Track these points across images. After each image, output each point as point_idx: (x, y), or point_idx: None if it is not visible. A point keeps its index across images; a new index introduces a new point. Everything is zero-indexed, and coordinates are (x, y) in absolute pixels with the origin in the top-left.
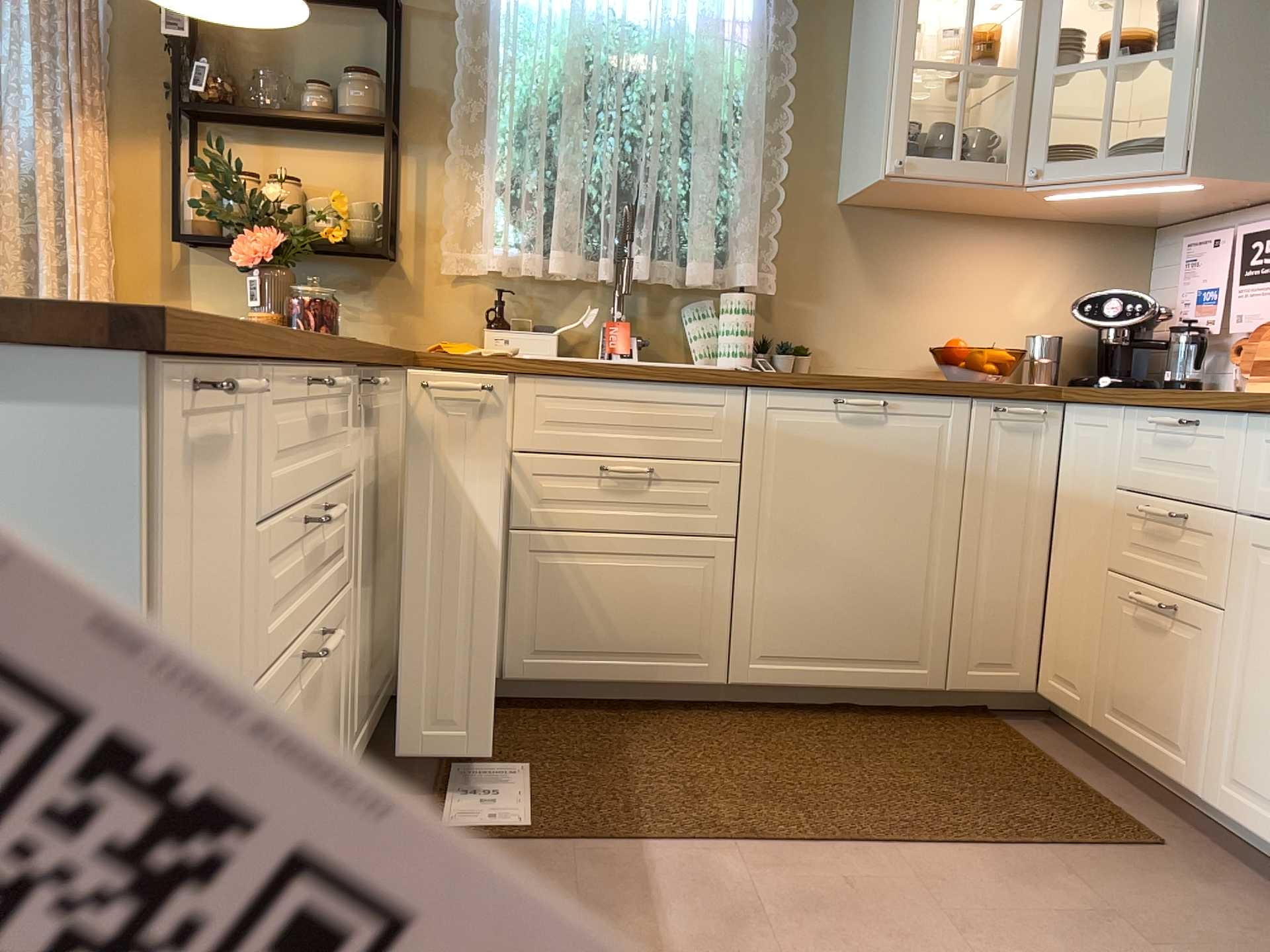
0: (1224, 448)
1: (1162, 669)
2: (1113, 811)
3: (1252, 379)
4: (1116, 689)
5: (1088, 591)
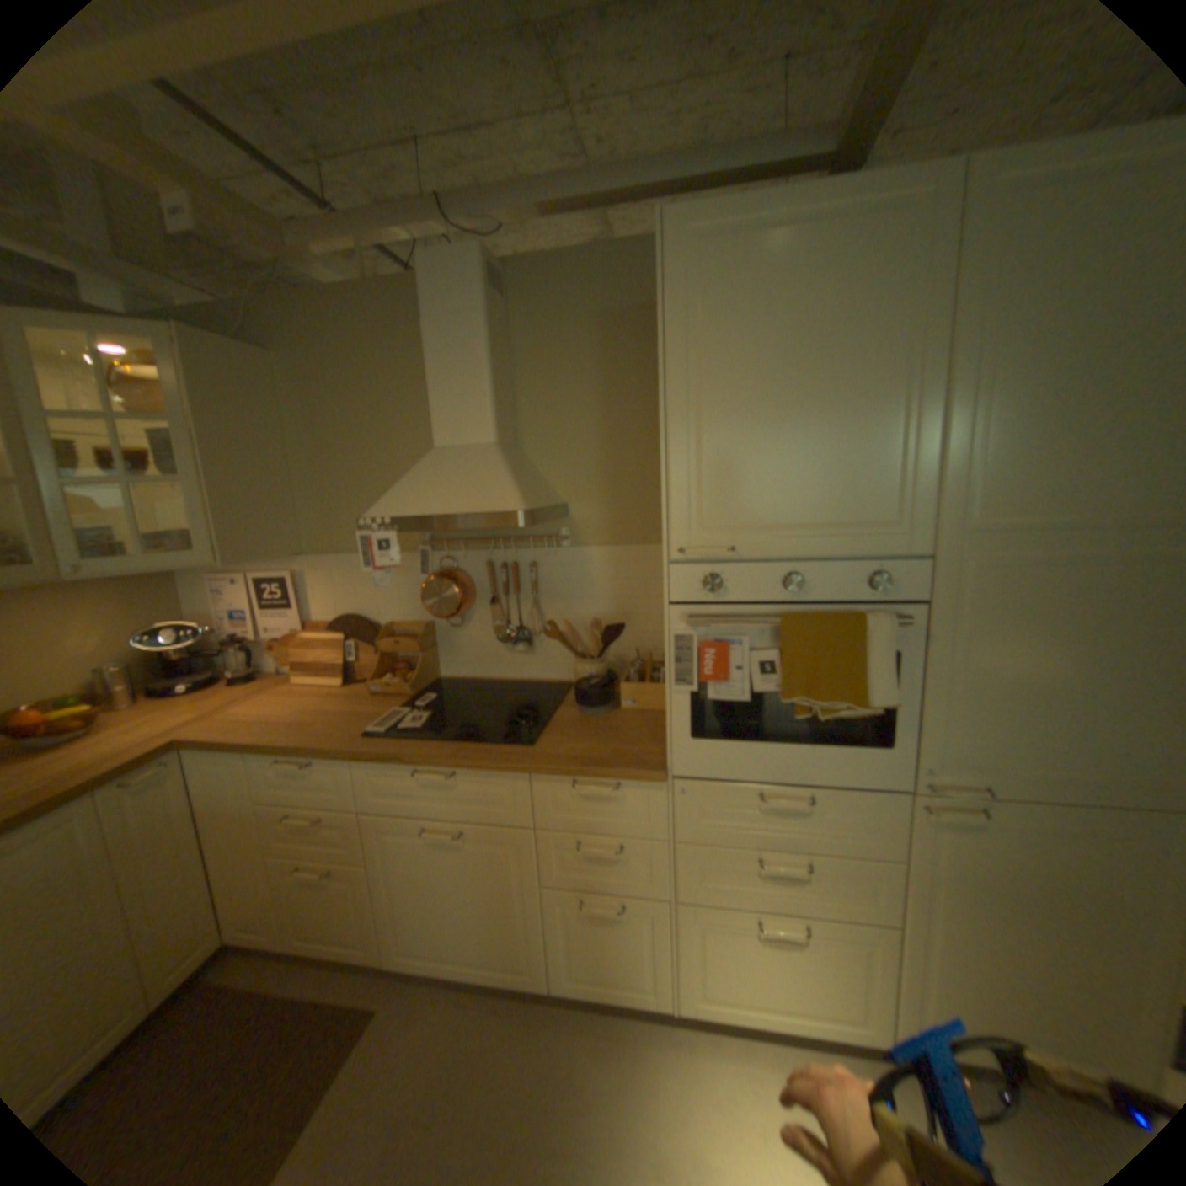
0: (334, 777)
1: (329, 907)
2: (330, 1011)
3: (292, 675)
4: (295, 926)
5: (249, 872)
